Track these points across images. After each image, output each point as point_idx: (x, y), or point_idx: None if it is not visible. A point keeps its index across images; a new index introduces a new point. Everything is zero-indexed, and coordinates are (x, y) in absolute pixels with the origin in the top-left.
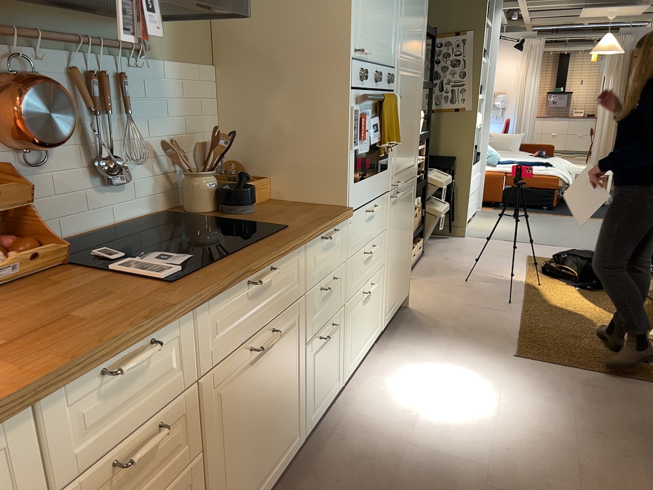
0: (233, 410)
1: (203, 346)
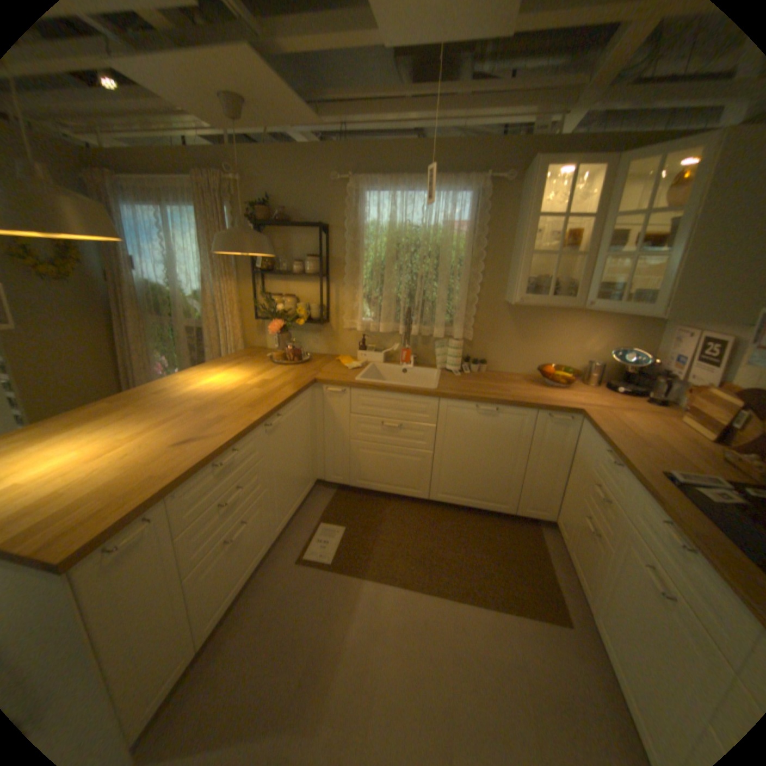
0: (632, 577)
1: (637, 509)
